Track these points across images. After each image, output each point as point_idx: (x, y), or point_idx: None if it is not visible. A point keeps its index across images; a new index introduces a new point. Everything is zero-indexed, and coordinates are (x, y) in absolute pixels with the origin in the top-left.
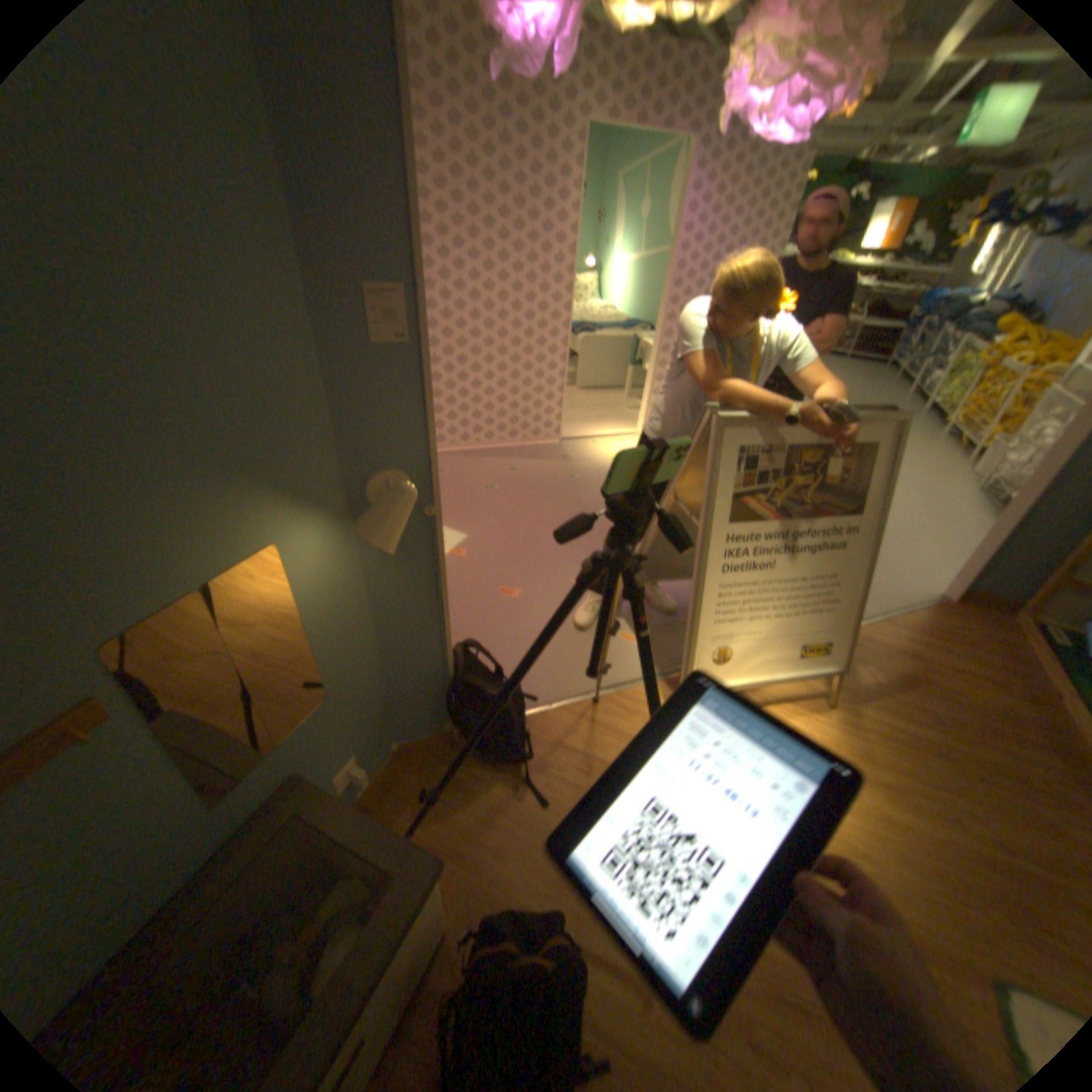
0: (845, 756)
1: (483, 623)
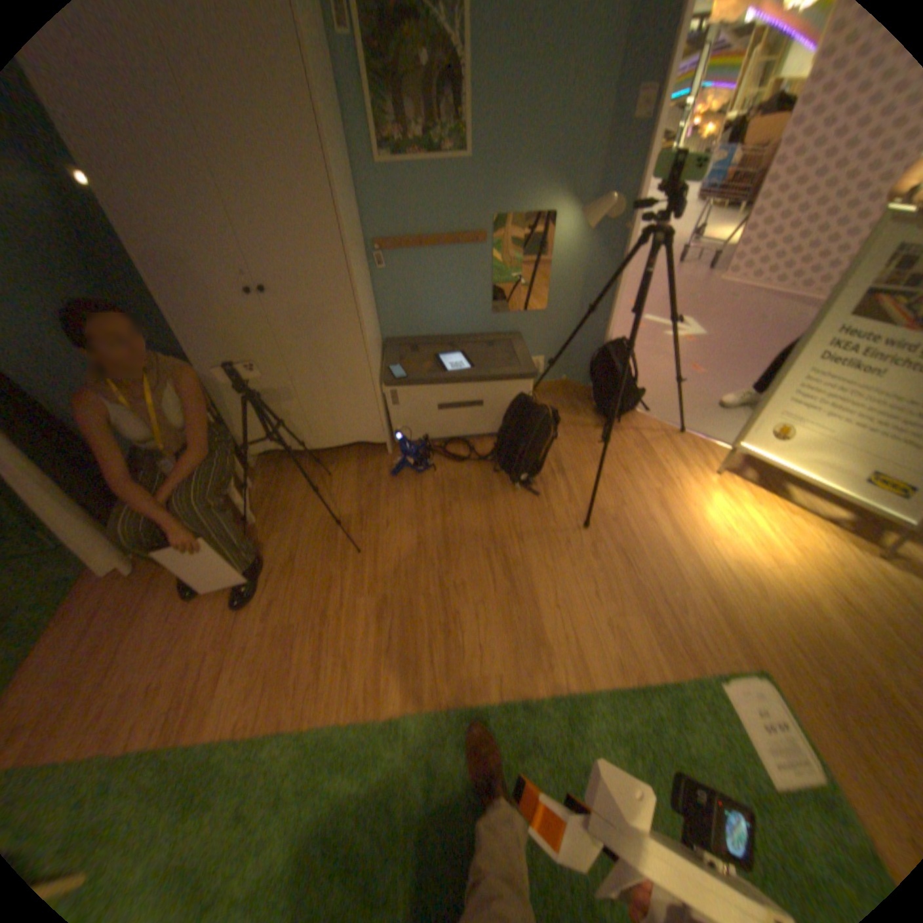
0: (840, 573)
1: (660, 372)
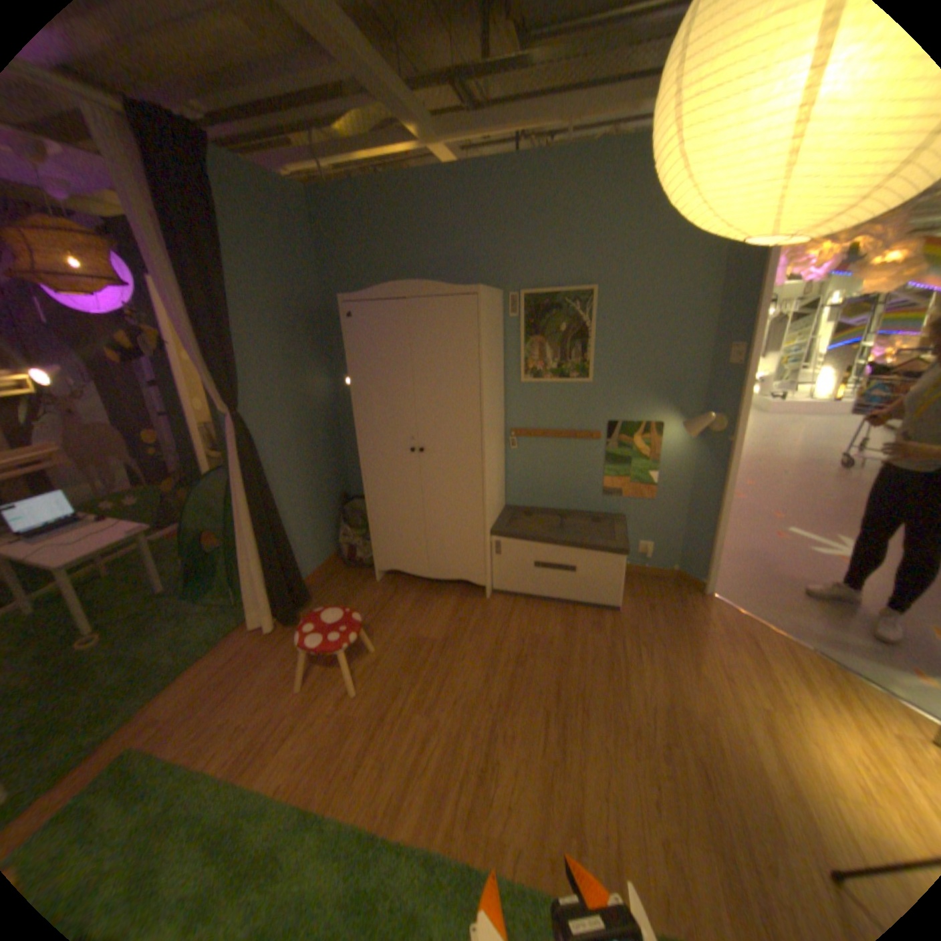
0: None
1: (800, 586)
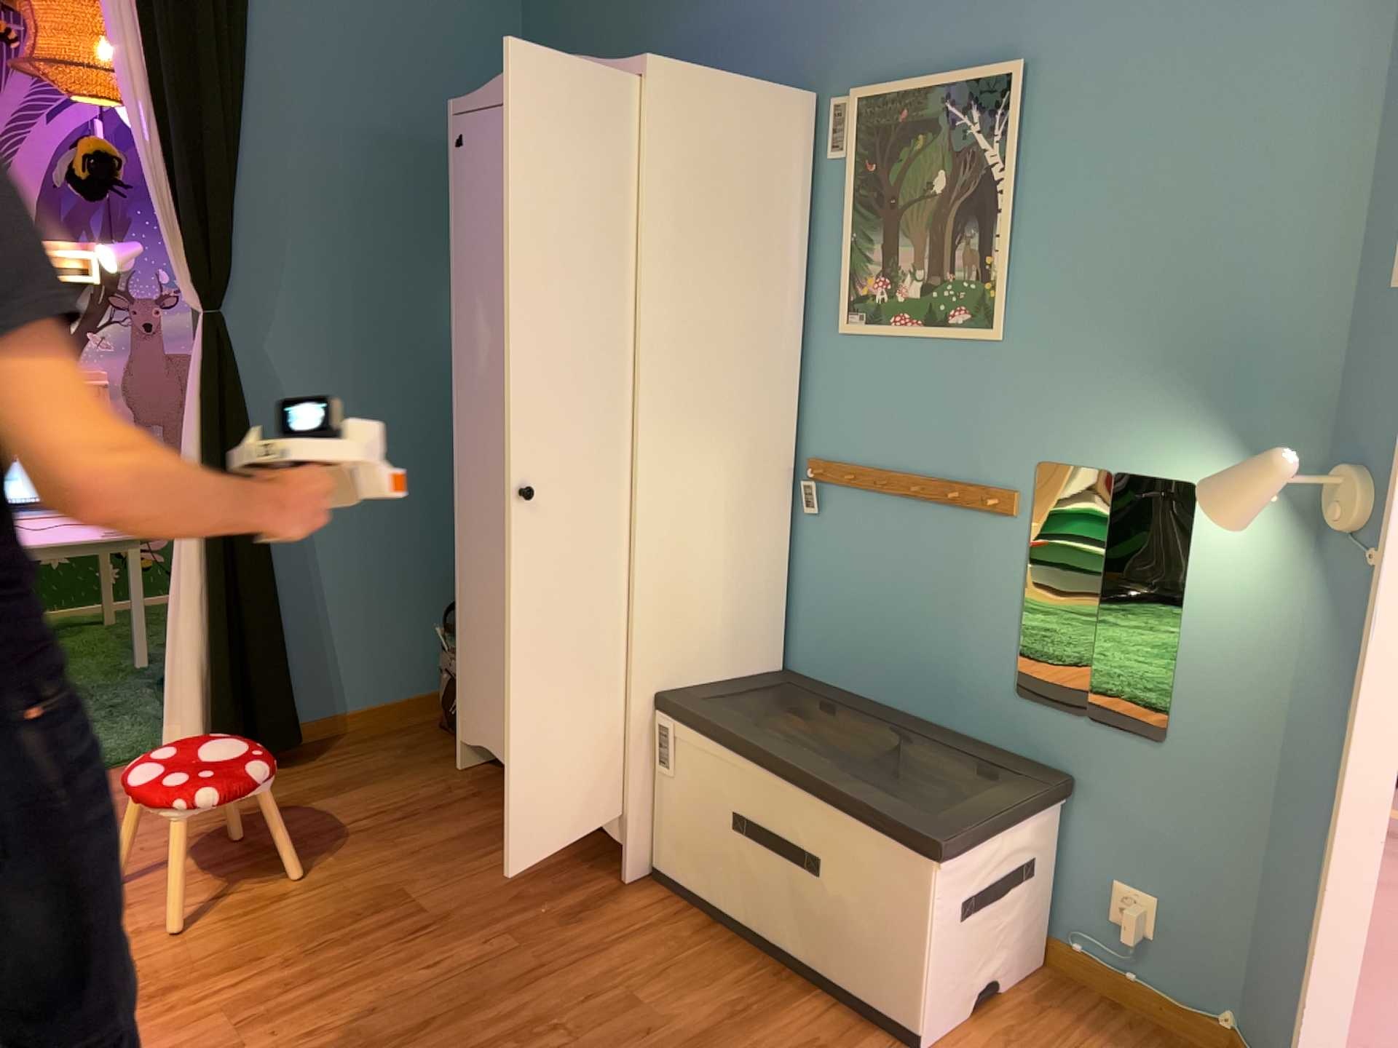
0: None
1: None
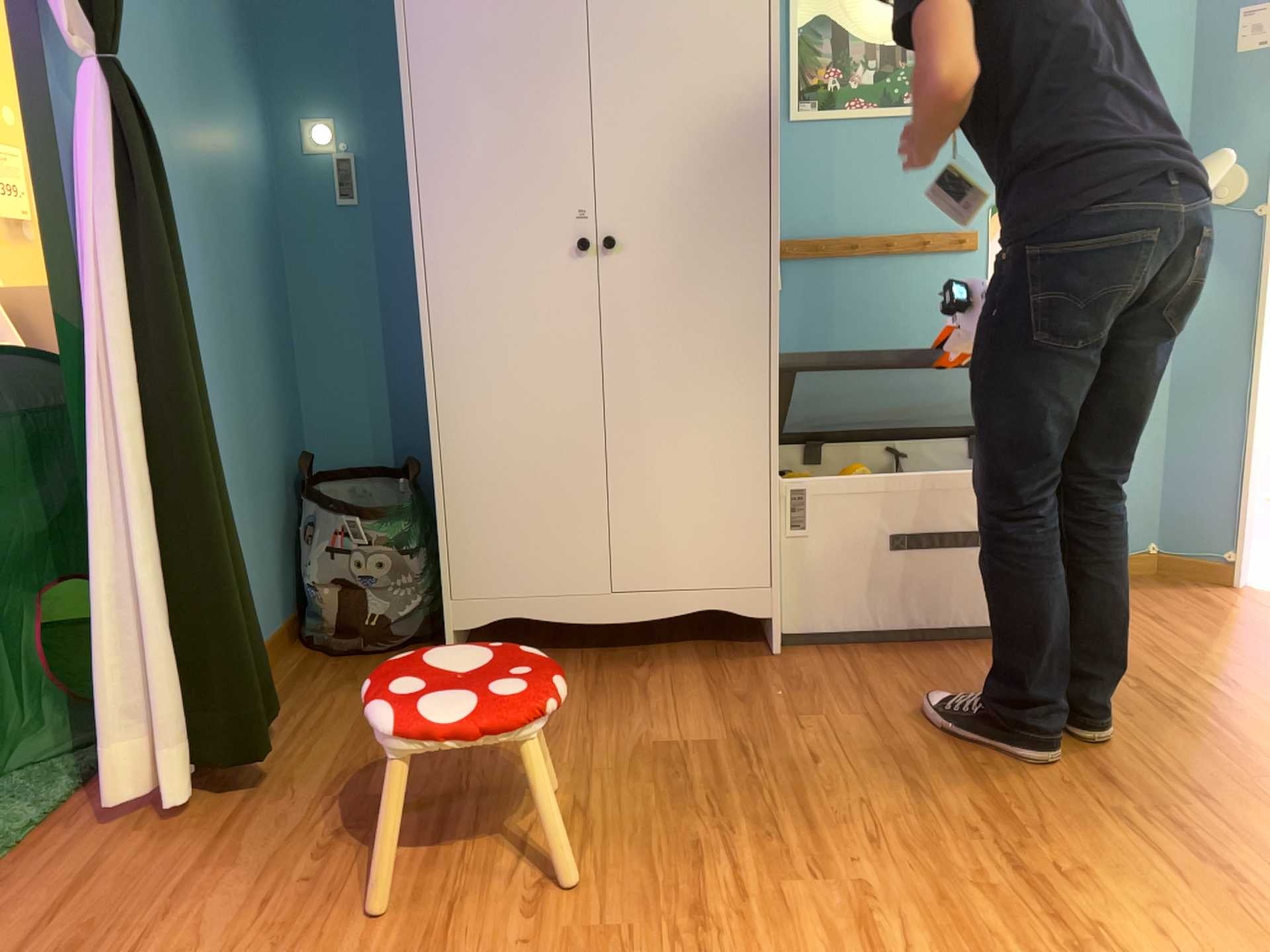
0: None
1: None
